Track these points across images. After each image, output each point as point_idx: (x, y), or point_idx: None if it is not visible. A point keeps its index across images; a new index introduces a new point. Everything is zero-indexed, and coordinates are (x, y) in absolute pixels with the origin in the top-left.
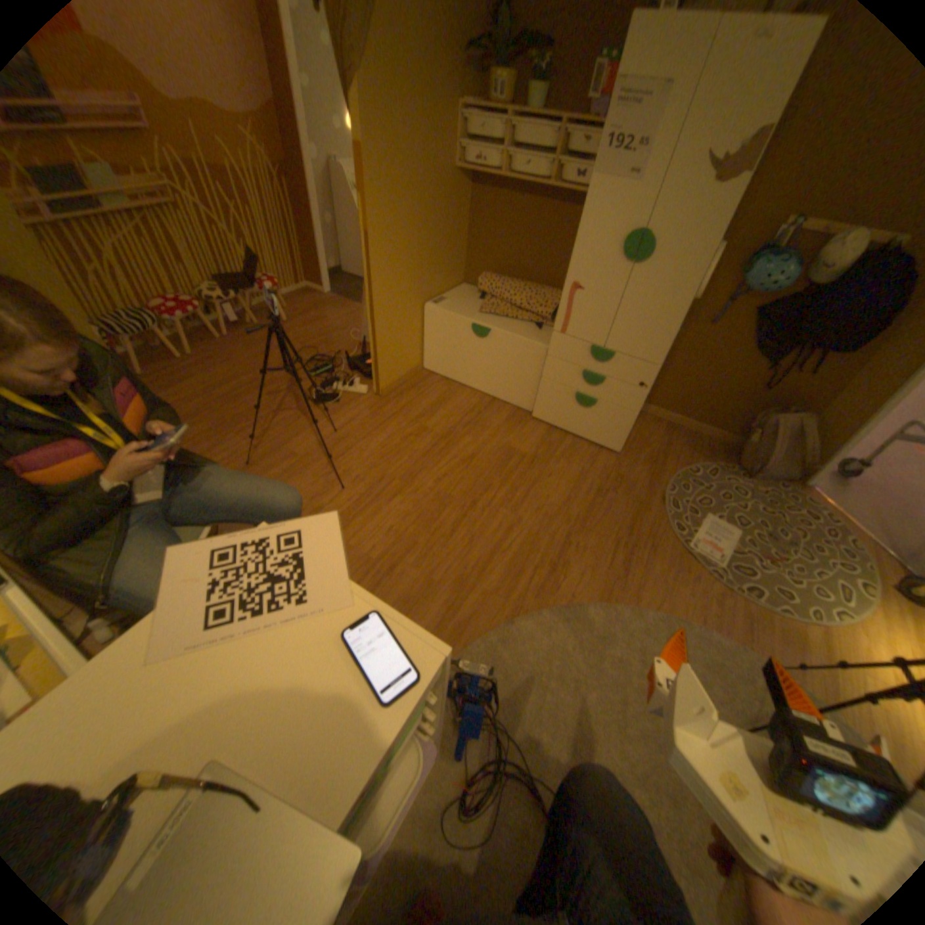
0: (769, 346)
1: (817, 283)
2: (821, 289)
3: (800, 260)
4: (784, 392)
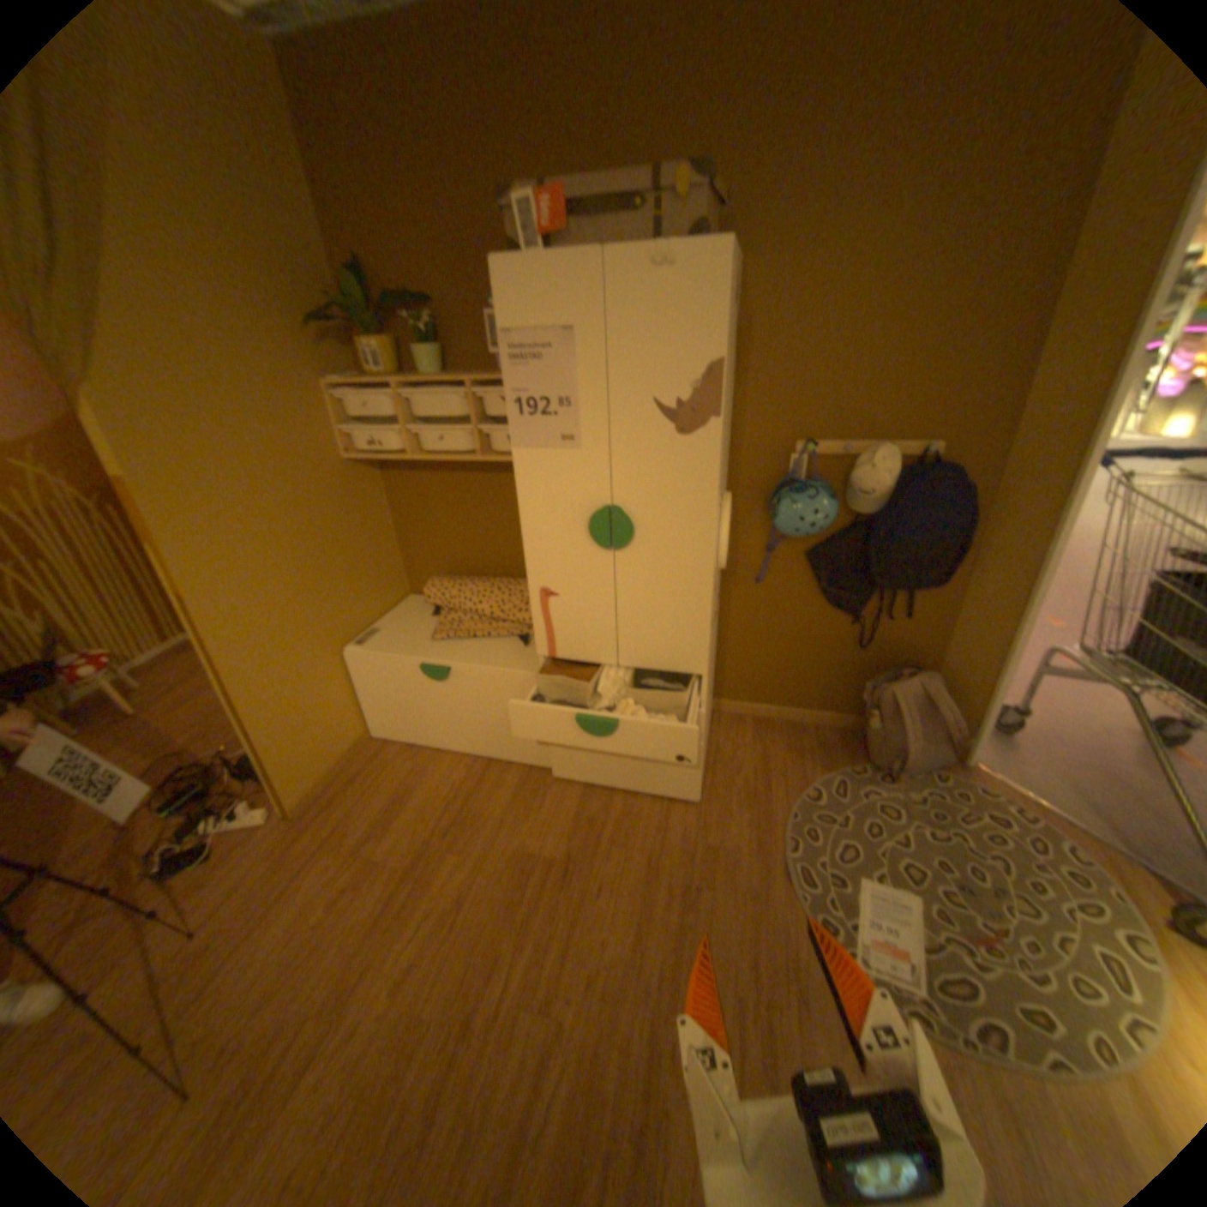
0: (840, 597)
1: (863, 510)
2: (872, 516)
3: (831, 490)
4: (884, 647)
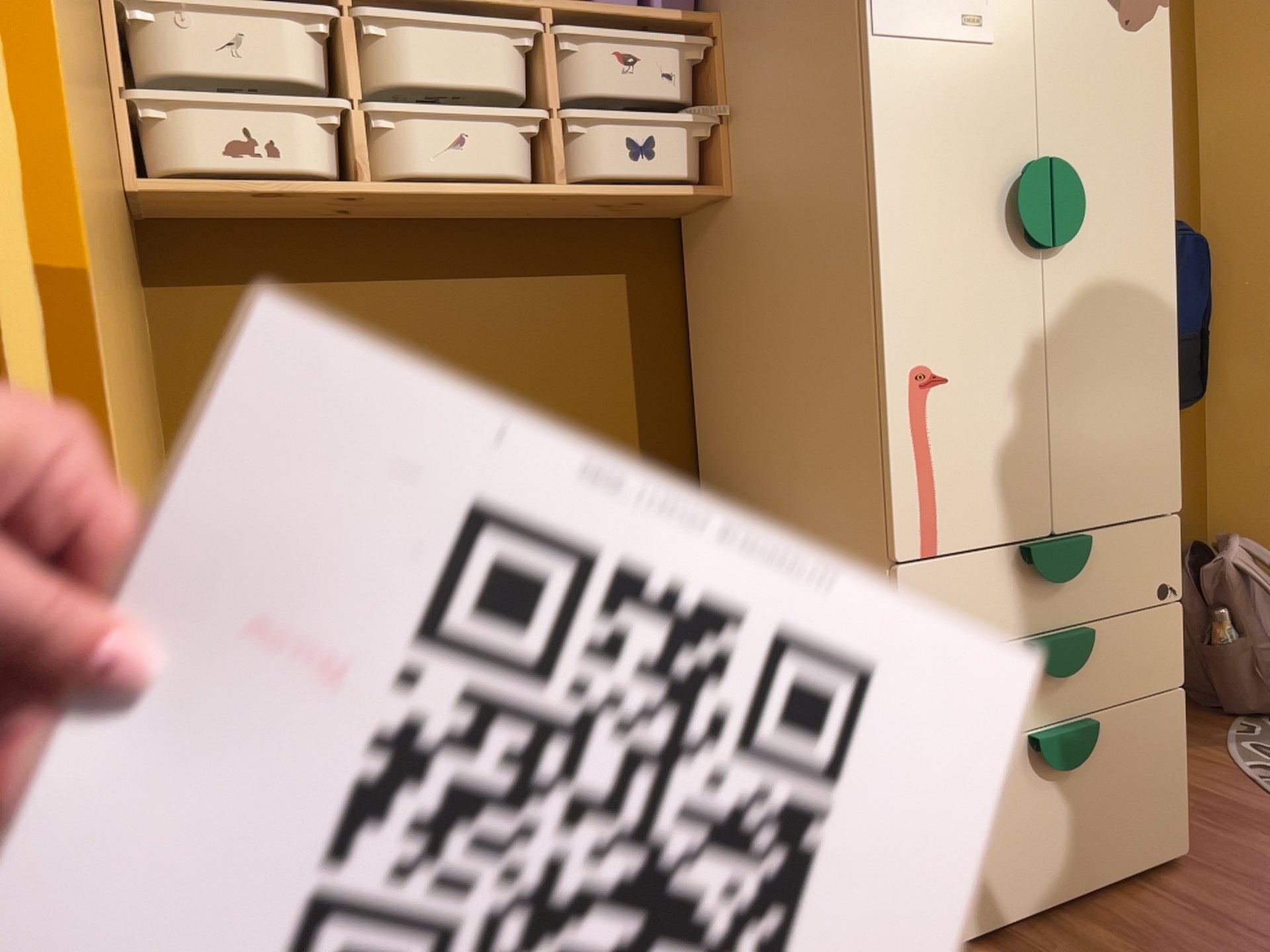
0: None
1: None
2: None
3: None
4: None
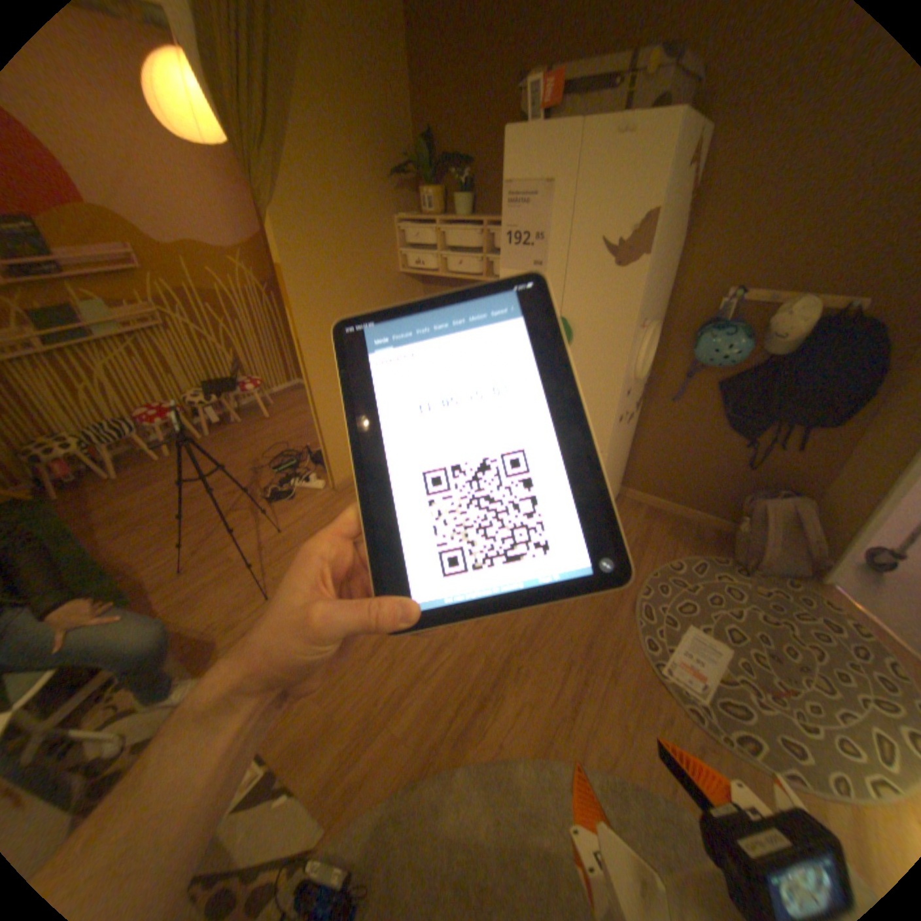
0: (741, 423)
1: (778, 353)
2: (785, 359)
3: (751, 331)
4: (773, 472)
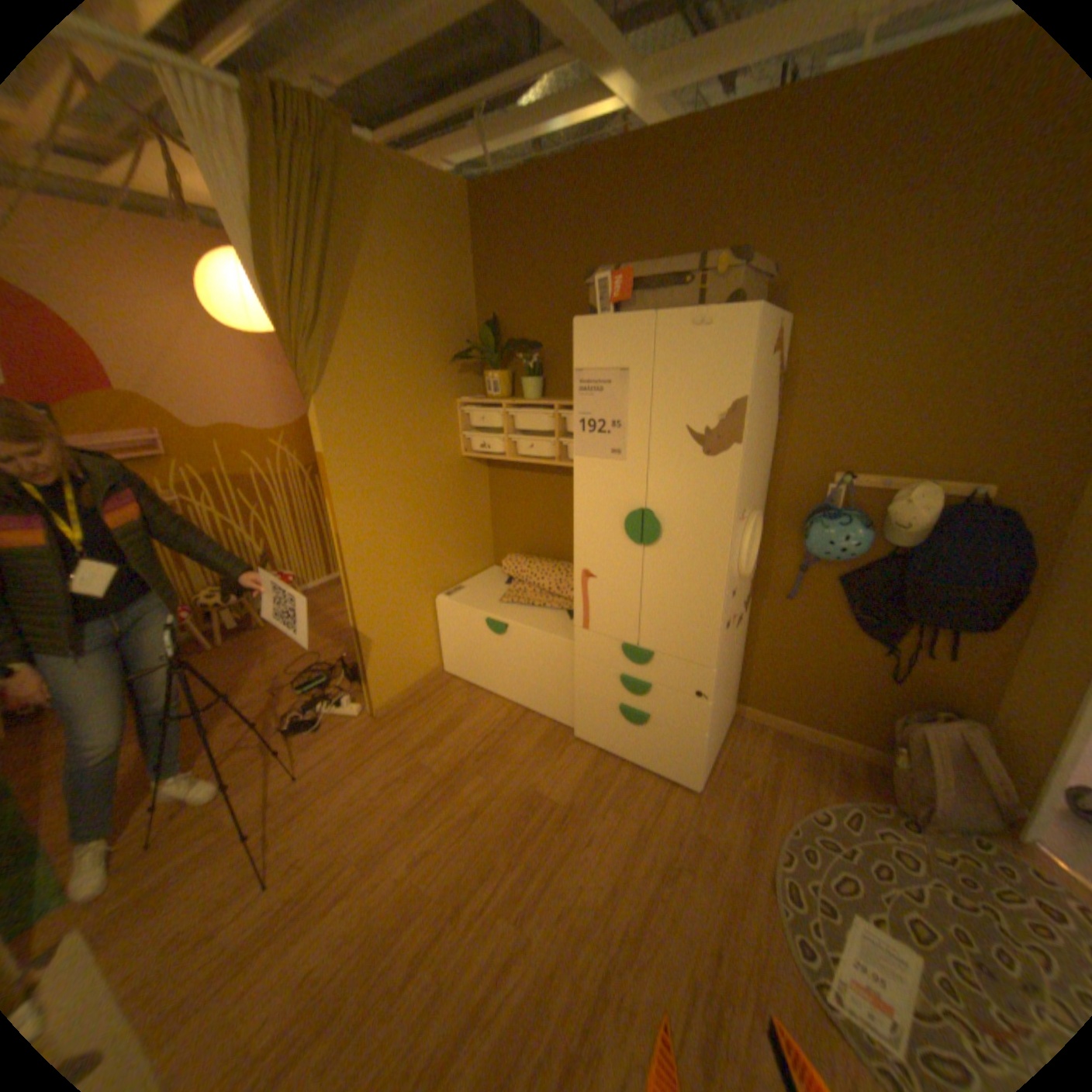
0: (875, 626)
1: (904, 544)
2: (914, 550)
3: (868, 520)
4: (925, 687)
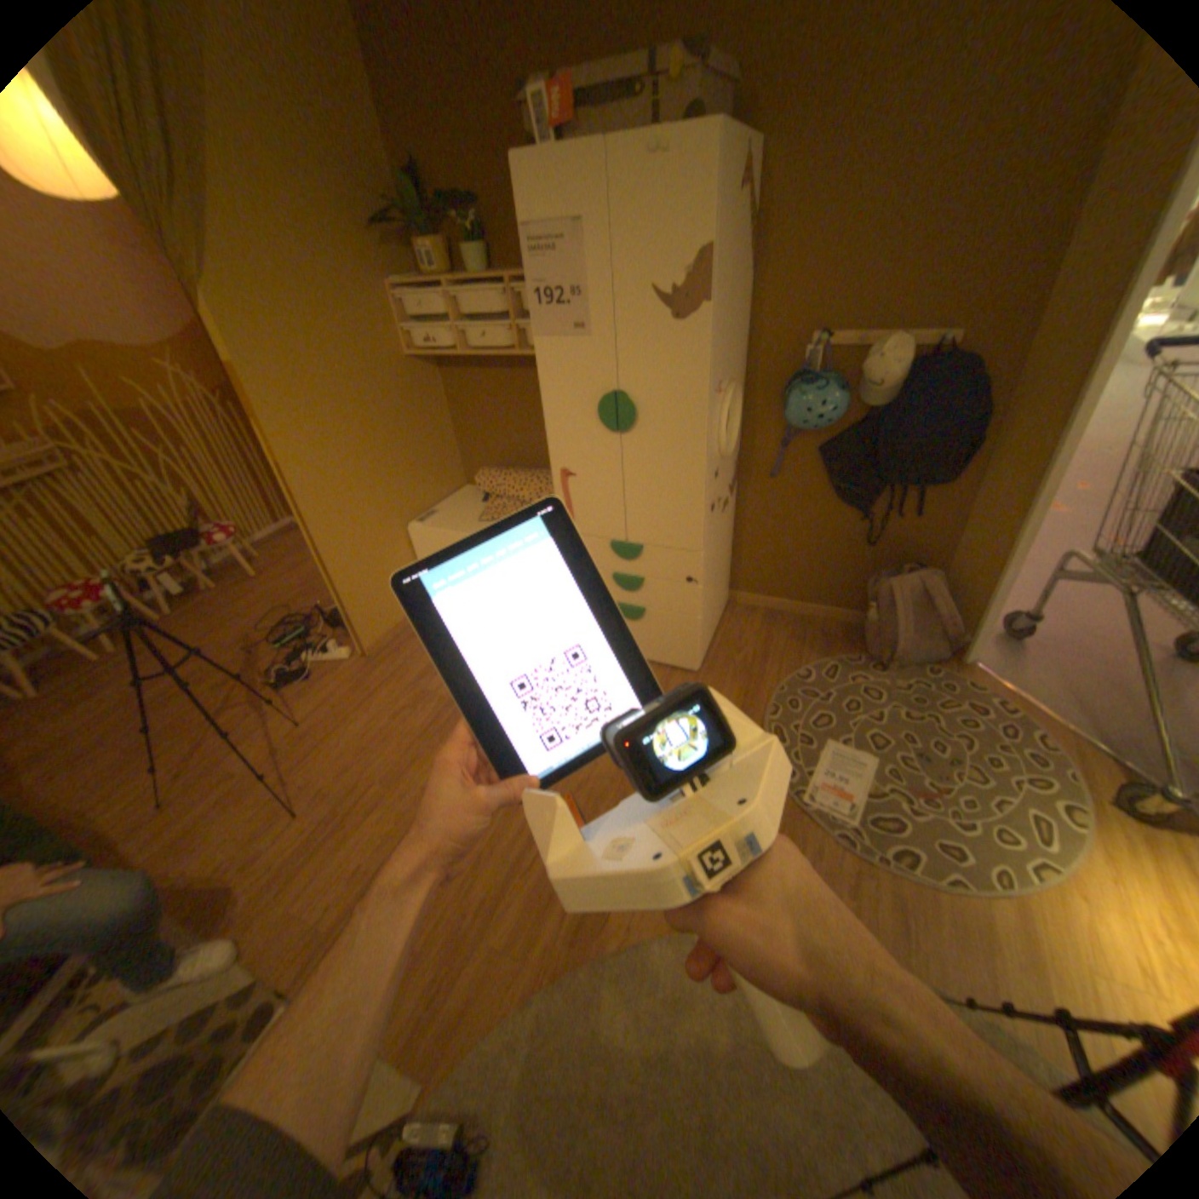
0: (850, 493)
1: (877, 404)
2: (885, 410)
3: (843, 383)
4: (893, 545)
